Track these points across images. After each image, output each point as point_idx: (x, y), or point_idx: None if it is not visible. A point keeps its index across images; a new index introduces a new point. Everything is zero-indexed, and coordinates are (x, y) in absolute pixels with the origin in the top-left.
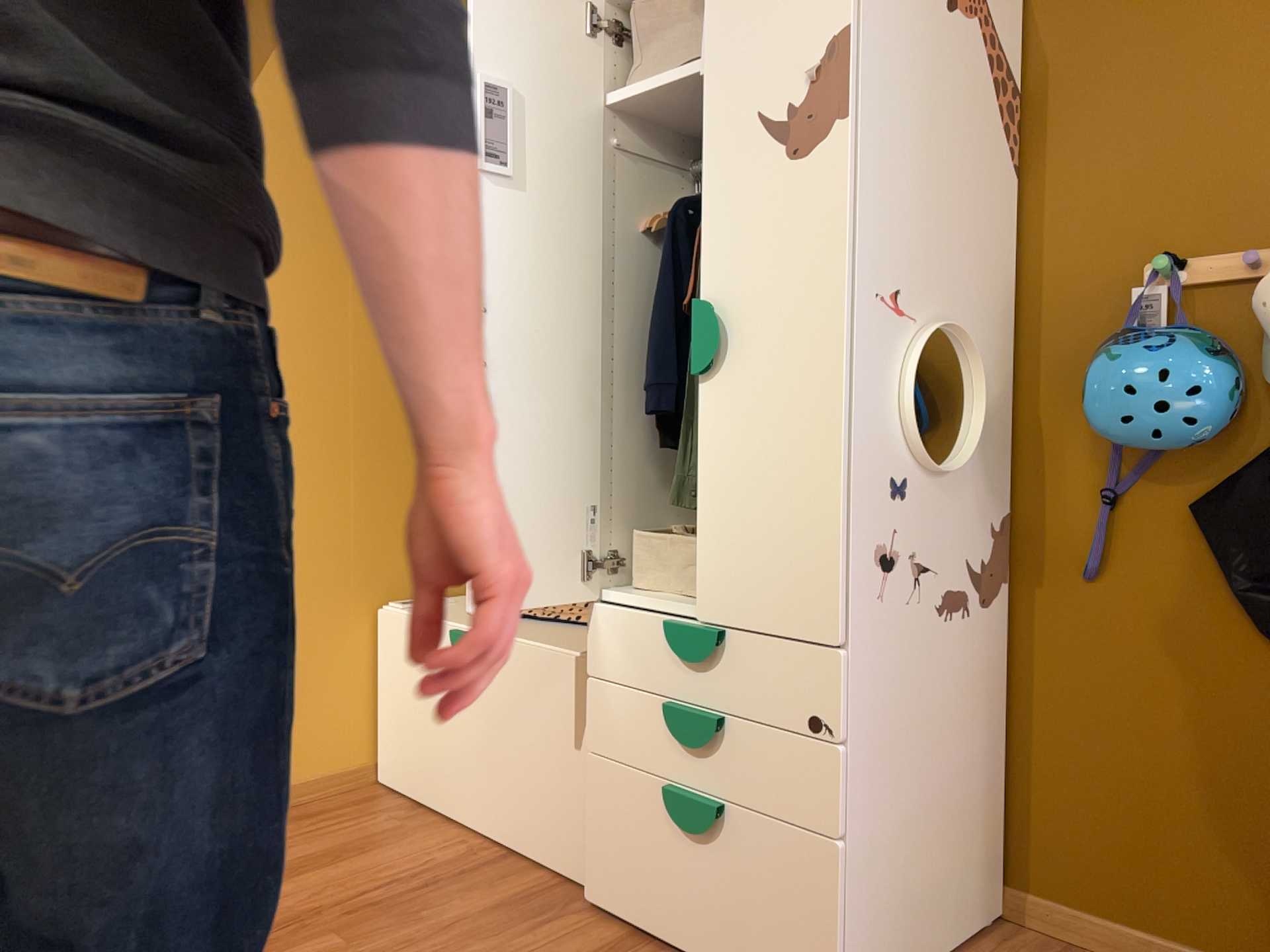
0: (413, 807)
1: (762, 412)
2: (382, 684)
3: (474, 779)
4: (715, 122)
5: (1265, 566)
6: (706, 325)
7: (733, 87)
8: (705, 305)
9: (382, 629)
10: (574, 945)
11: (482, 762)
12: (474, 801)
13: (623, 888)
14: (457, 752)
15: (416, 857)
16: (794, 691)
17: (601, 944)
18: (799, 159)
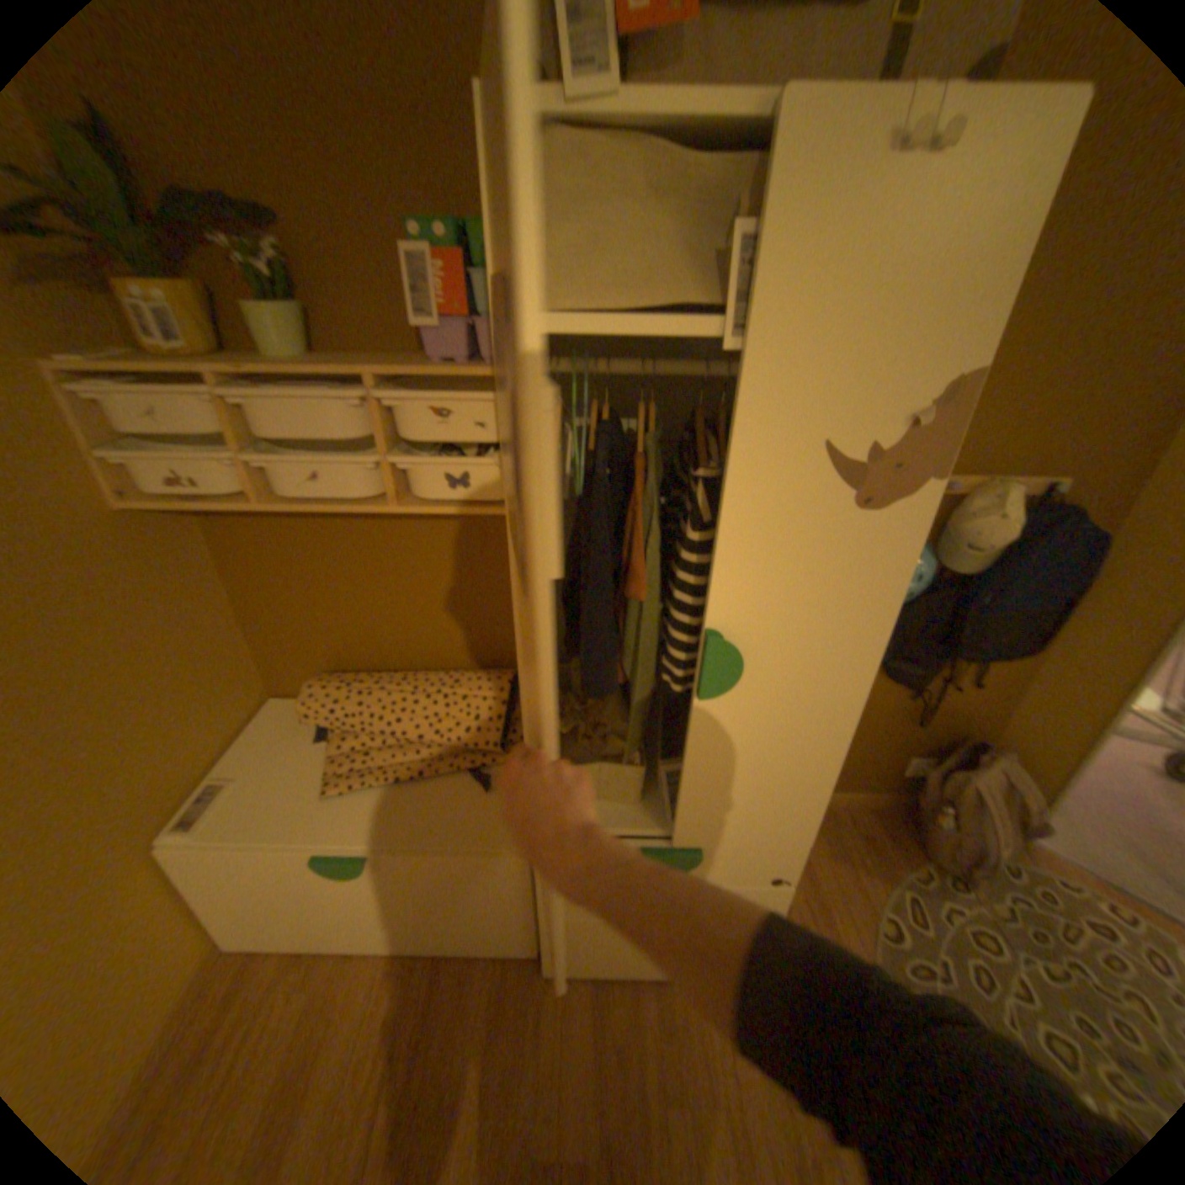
0: (296, 959)
1: (767, 722)
2: (197, 897)
3: (375, 932)
4: (753, 433)
5: (900, 649)
6: (723, 662)
7: (791, 392)
8: (724, 645)
9: (174, 863)
10: (574, 1027)
11: (384, 922)
12: (379, 941)
13: (584, 967)
14: (345, 921)
15: (367, 1028)
16: (760, 870)
17: (587, 1009)
18: (869, 509)
